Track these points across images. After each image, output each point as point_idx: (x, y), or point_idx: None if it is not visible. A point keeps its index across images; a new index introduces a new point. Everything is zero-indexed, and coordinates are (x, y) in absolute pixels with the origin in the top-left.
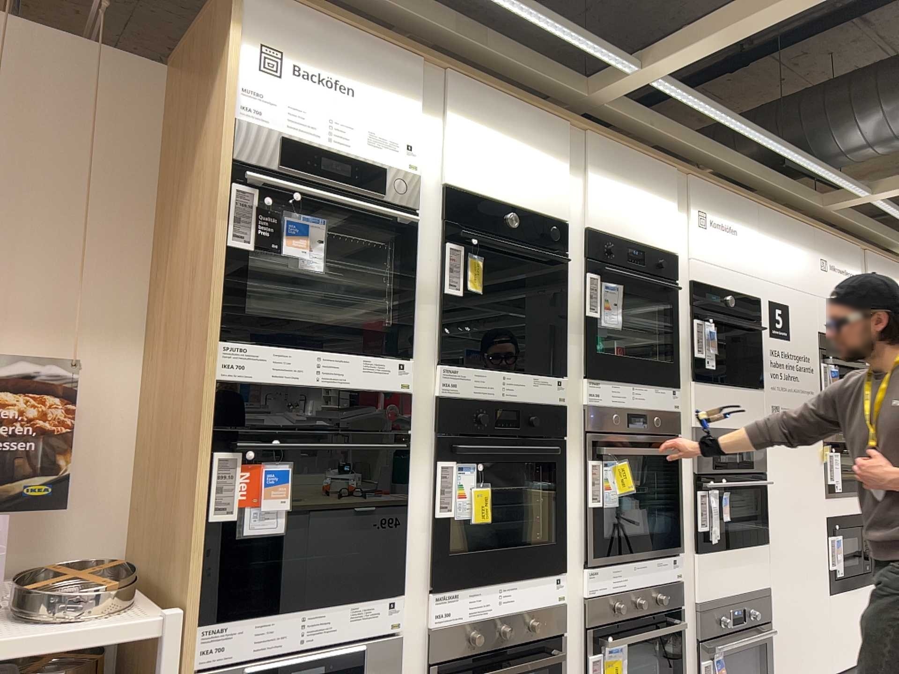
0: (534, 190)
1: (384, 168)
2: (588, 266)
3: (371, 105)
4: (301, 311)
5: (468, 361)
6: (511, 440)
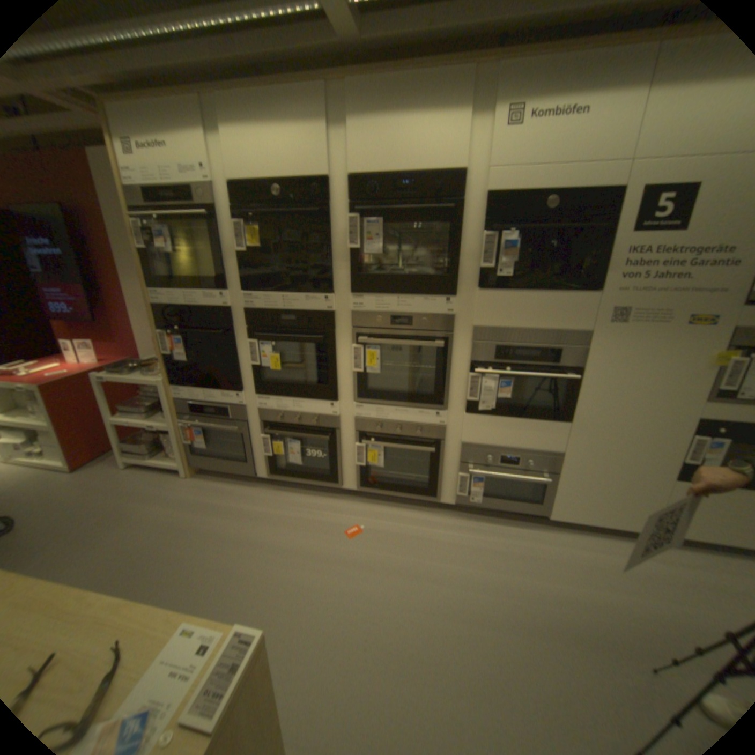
0: (296, 153)
1: (186, 181)
2: (355, 206)
3: (170, 141)
4: (179, 272)
5: (263, 290)
6: (291, 335)
